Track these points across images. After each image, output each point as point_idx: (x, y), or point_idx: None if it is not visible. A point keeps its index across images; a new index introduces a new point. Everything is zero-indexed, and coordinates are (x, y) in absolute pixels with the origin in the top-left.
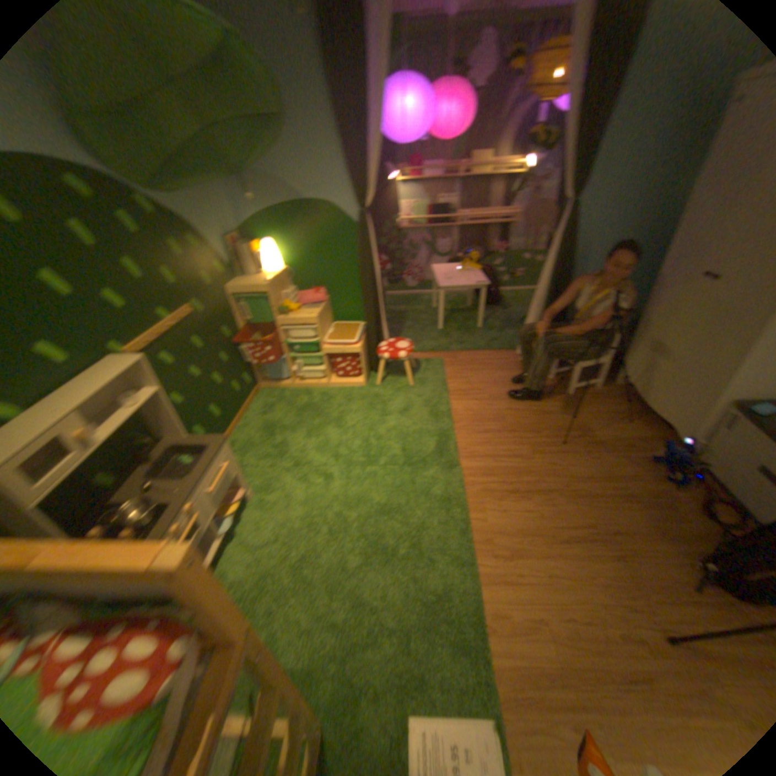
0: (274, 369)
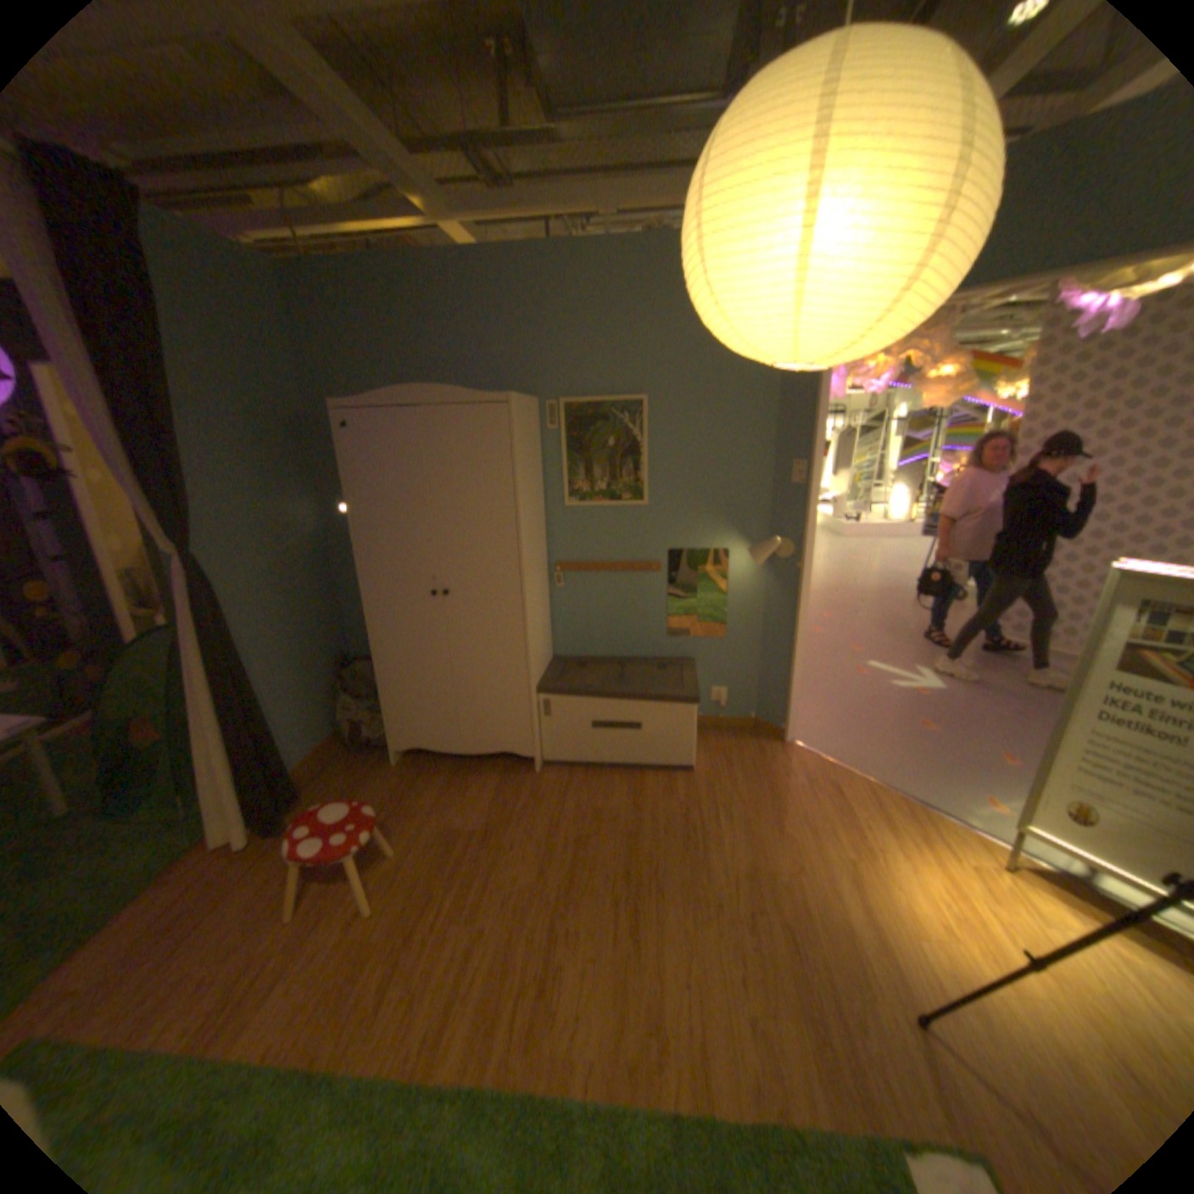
0: None
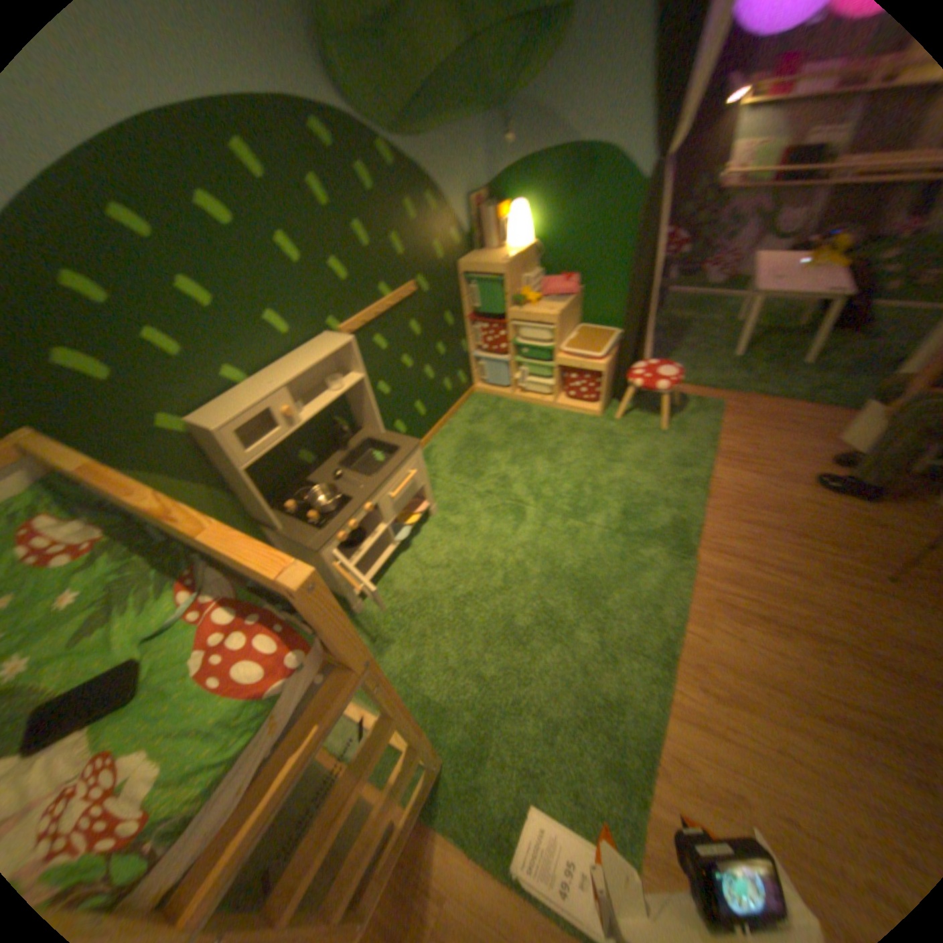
0: (495, 372)
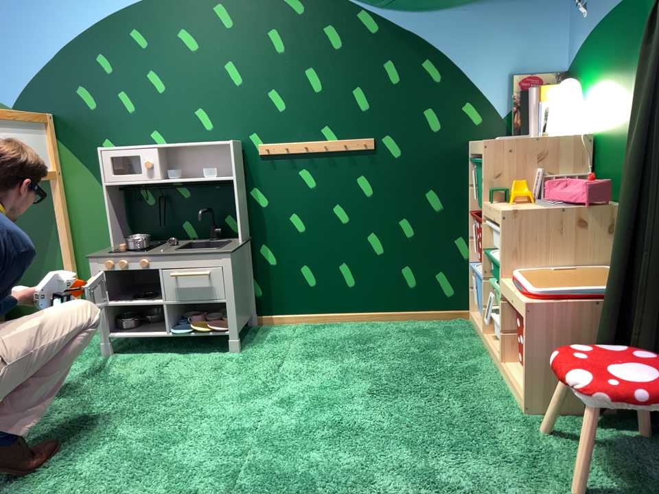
0: (479, 293)
